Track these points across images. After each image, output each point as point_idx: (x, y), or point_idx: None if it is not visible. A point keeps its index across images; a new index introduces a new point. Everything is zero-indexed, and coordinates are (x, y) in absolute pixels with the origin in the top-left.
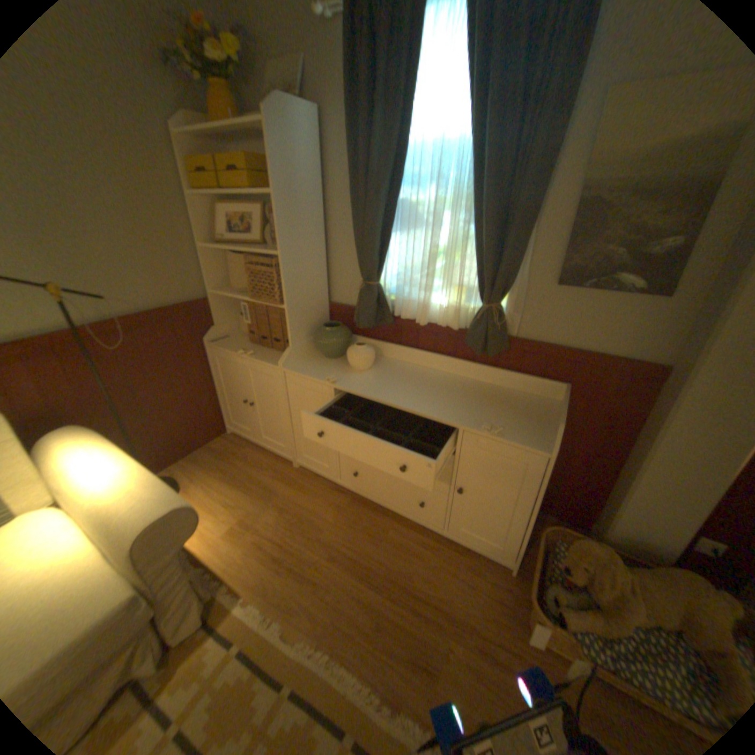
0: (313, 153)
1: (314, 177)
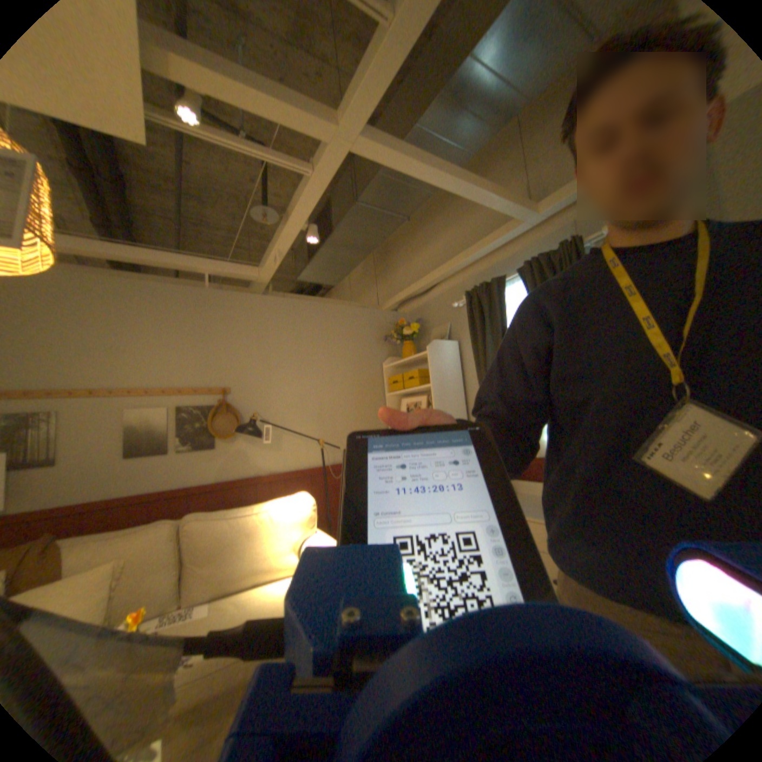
0: (455, 363)
1: (457, 375)
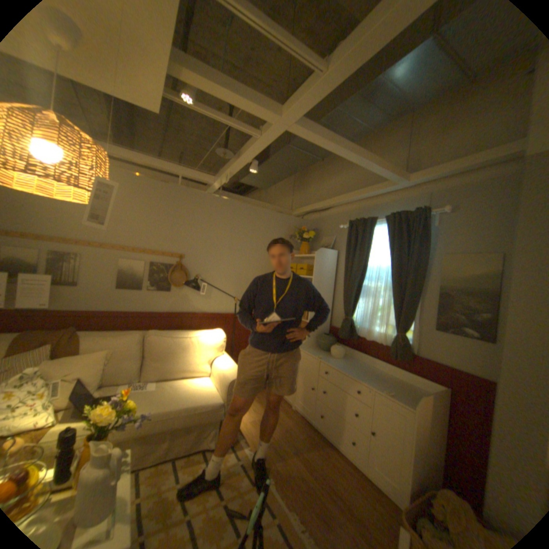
0: (332, 266)
1: (331, 274)
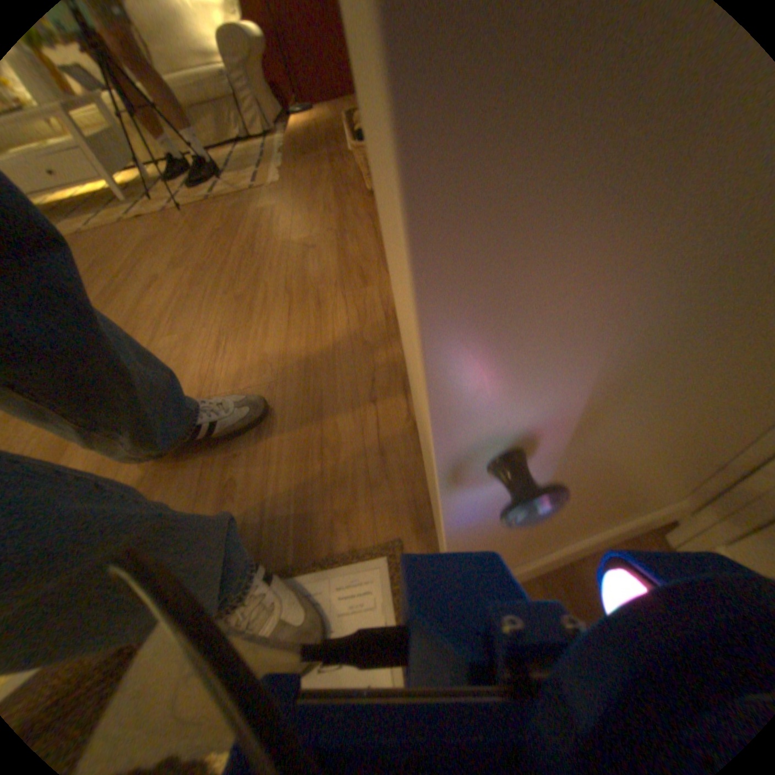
0: None
1: None
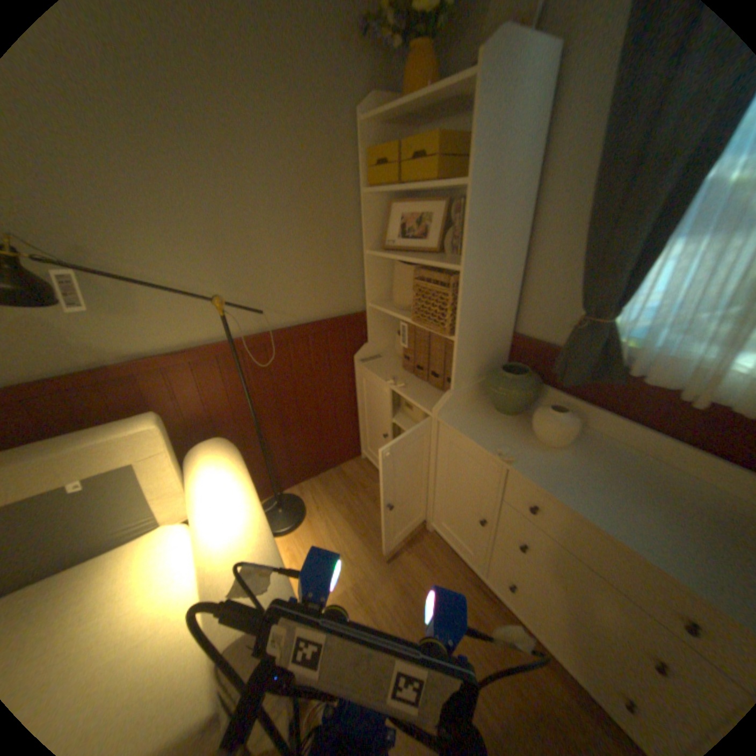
0: (541, 119)
1: (535, 155)
